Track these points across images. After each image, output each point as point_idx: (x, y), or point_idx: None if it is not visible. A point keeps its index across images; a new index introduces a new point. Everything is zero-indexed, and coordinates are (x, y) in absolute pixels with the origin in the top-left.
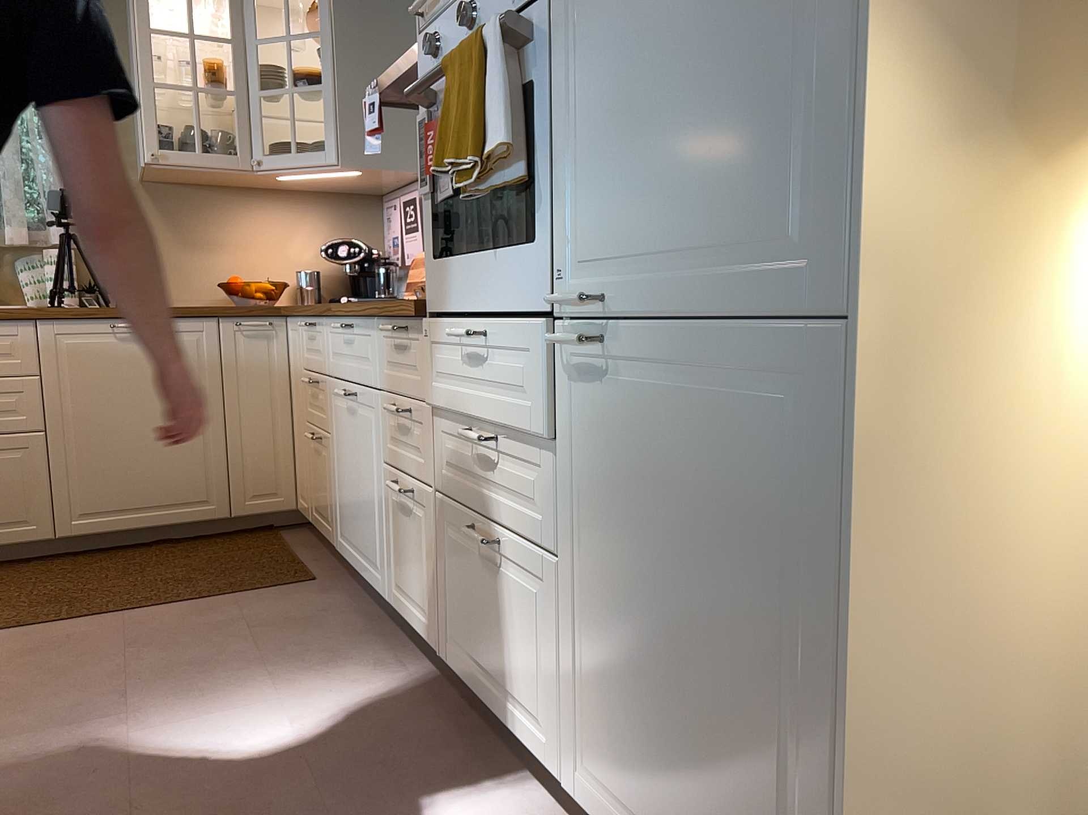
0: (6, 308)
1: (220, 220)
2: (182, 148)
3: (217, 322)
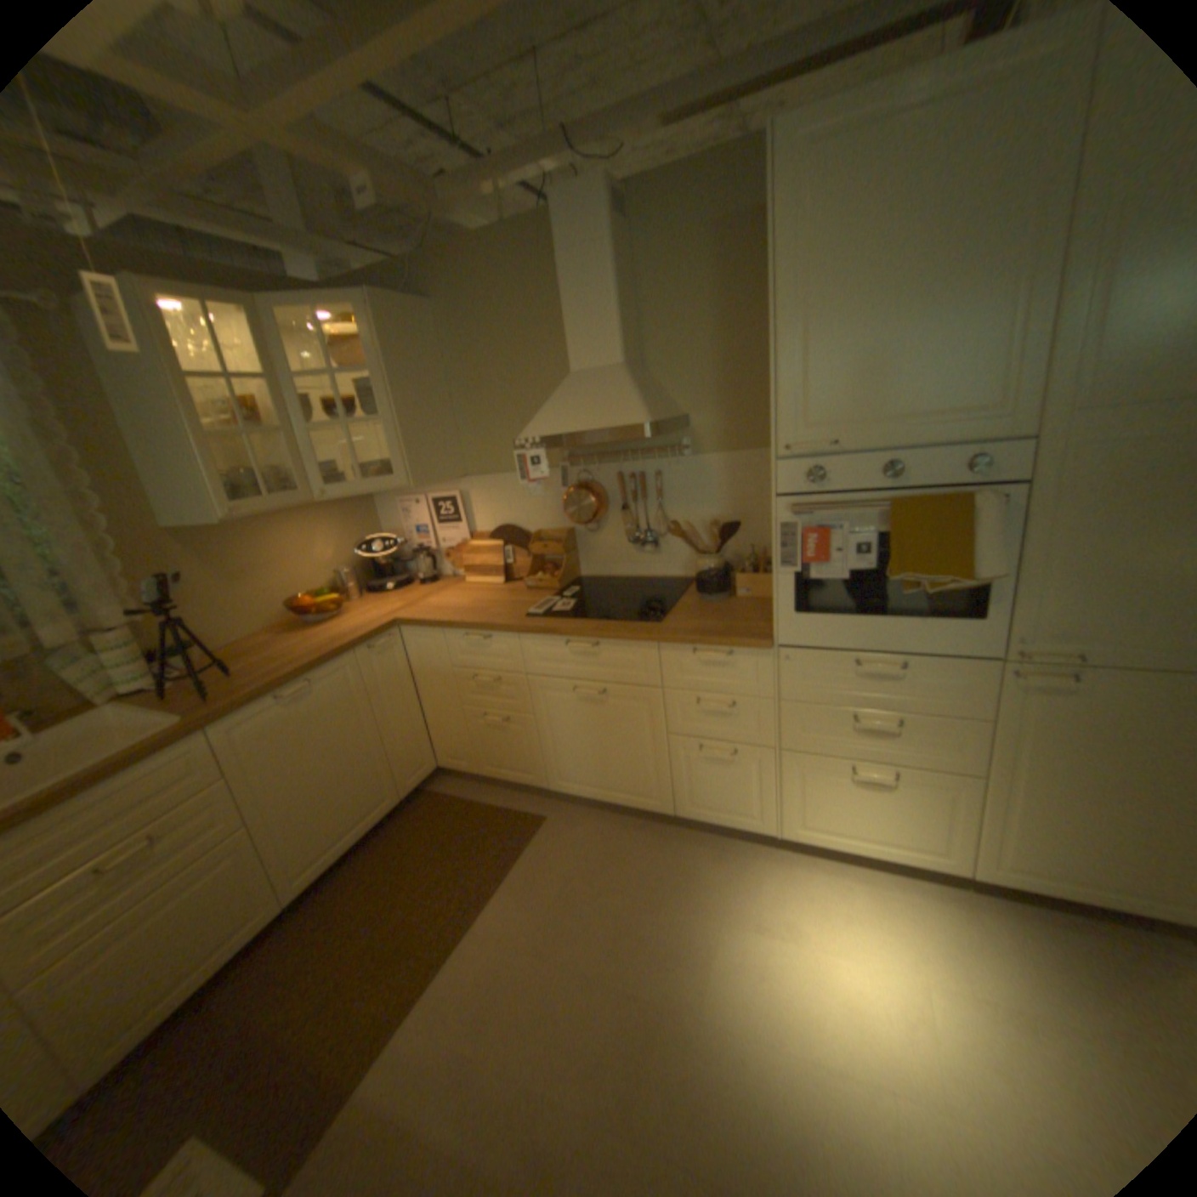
0: (162, 731)
1: (251, 546)
2: (235, 494)
3: (354, 654)
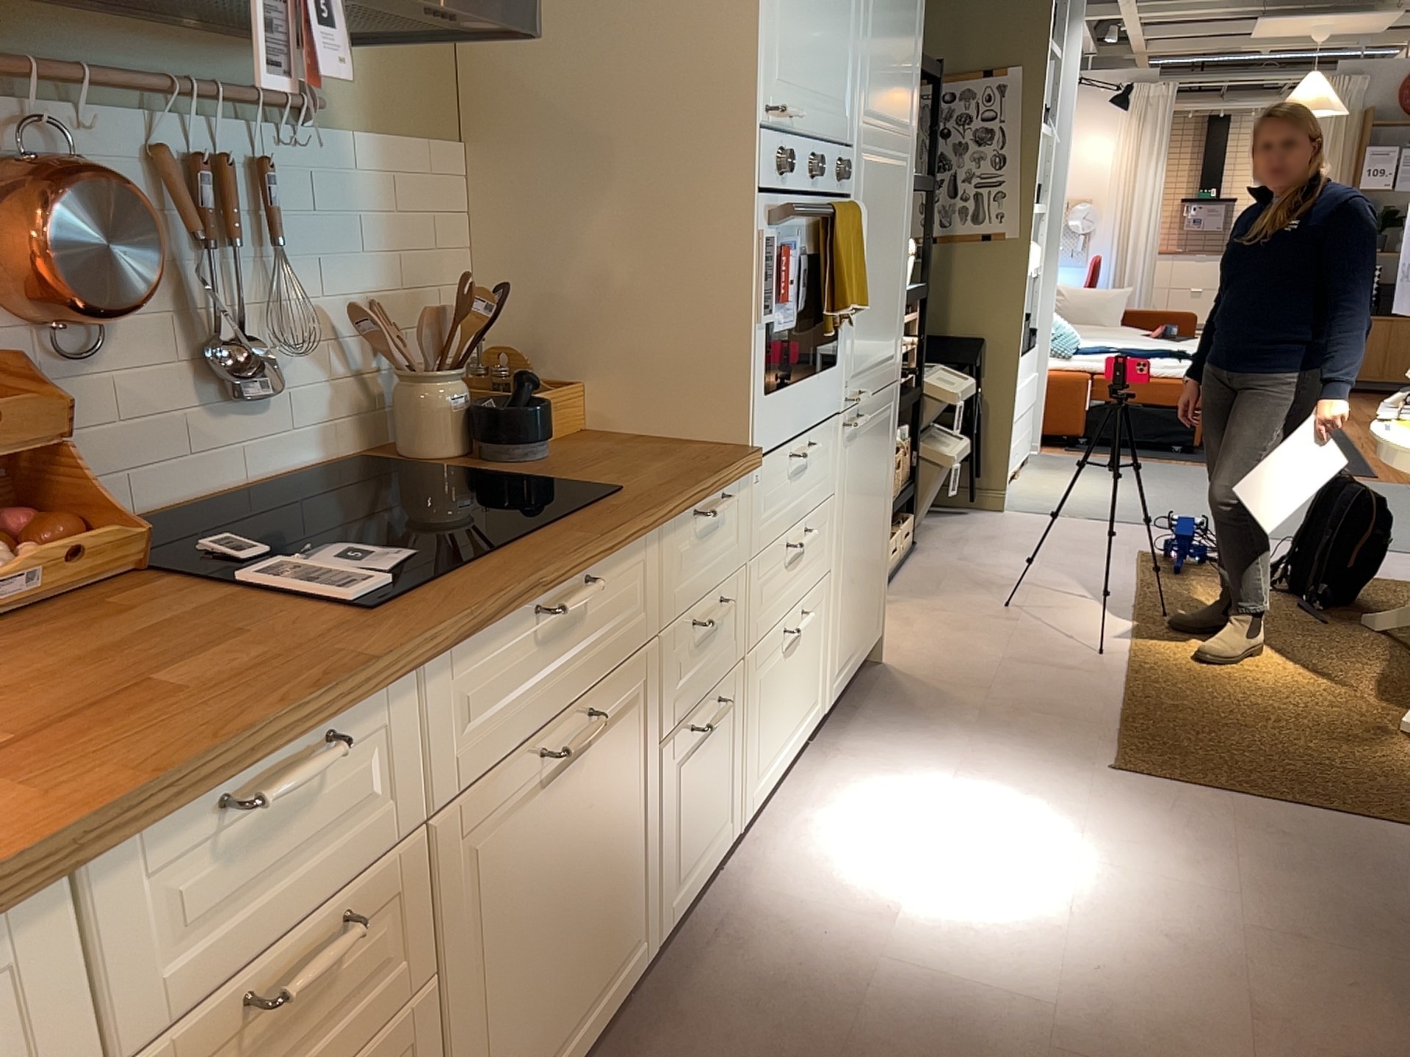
0: None
1: None
2: None
3: None
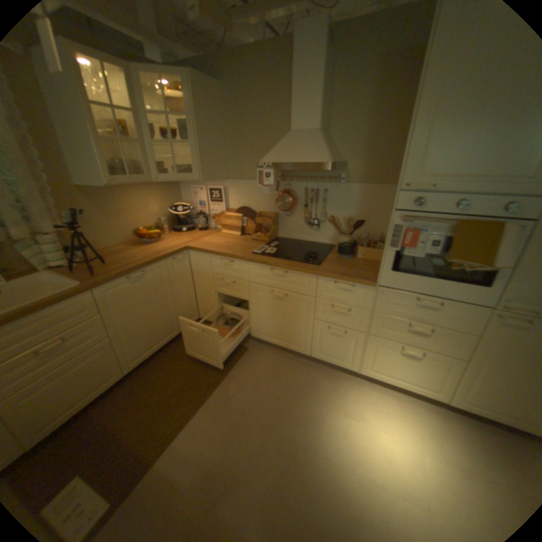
0: (69, 288)
1: (117, 200)
2: (111, 172)
3: (165, 261)
